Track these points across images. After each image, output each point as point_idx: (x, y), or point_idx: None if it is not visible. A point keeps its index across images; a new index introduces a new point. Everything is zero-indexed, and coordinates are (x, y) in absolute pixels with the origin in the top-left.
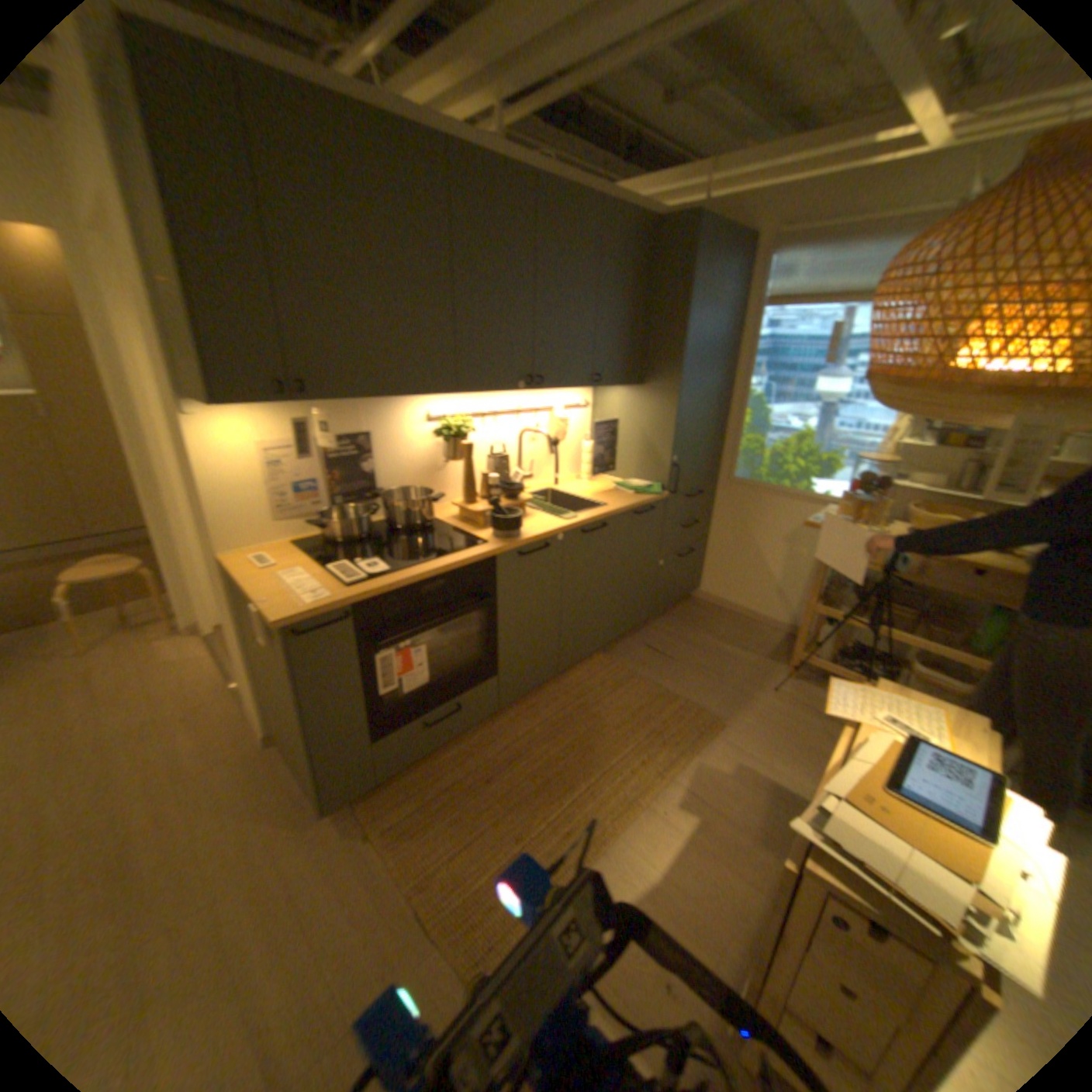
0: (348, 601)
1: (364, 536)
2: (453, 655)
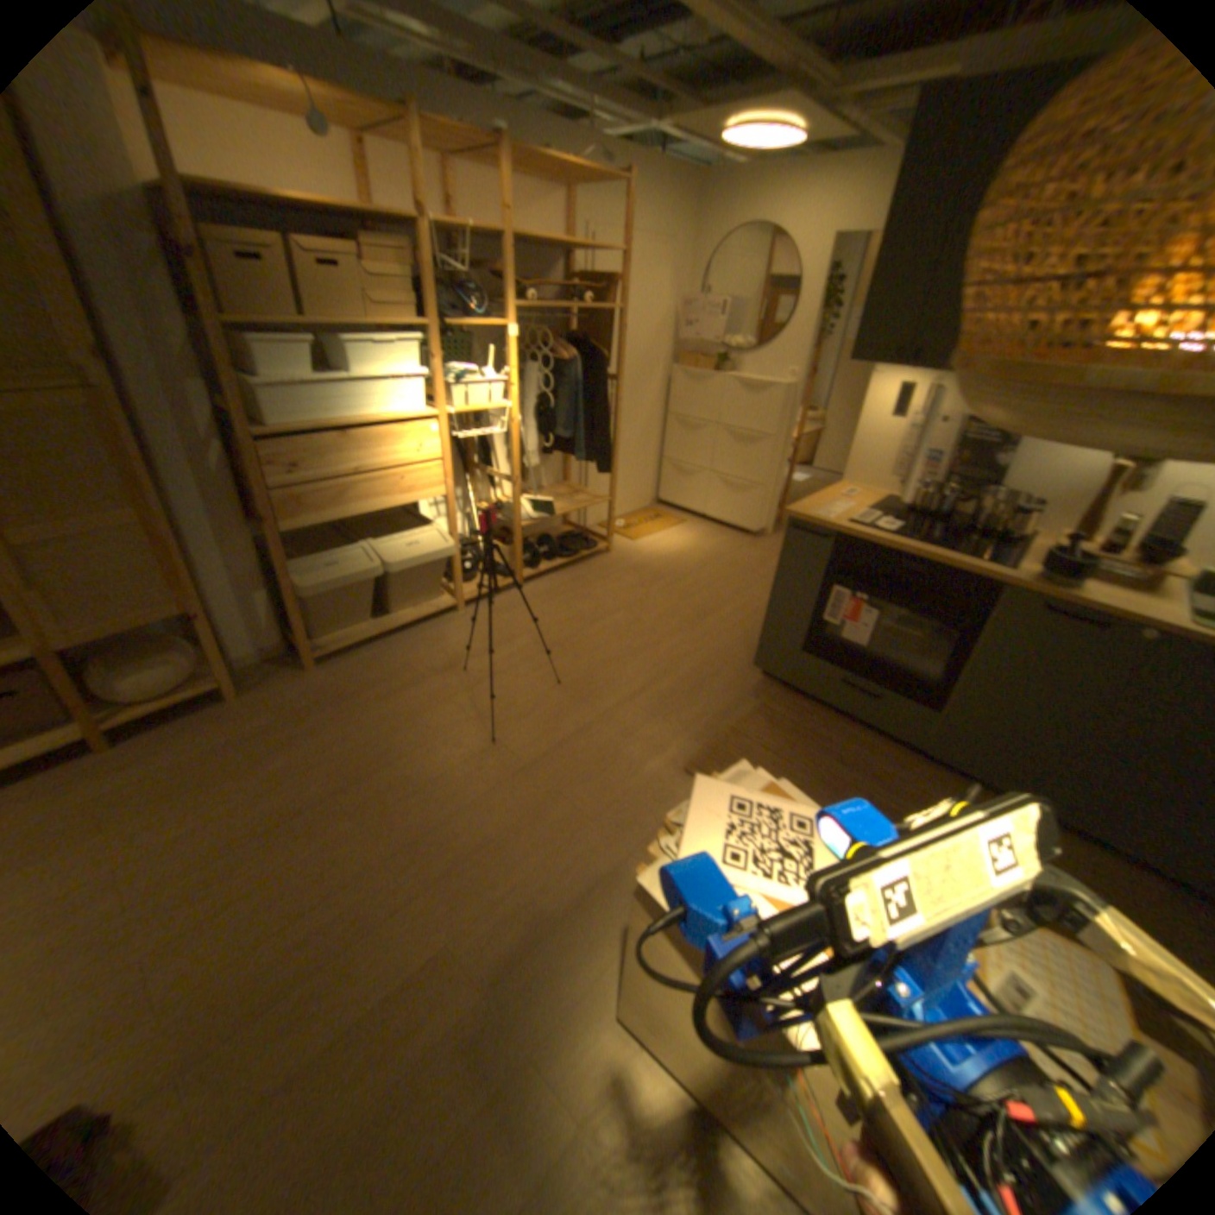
0: (832, 527)
1: (939, 517)
2: (910, 654)
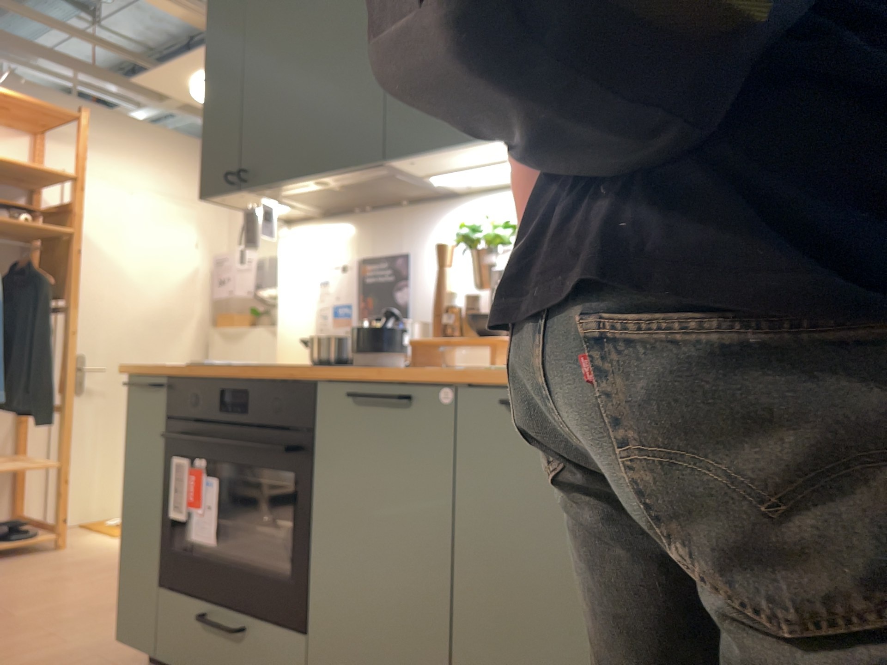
0: (161, 370)
1: None
2: (272, 543)
